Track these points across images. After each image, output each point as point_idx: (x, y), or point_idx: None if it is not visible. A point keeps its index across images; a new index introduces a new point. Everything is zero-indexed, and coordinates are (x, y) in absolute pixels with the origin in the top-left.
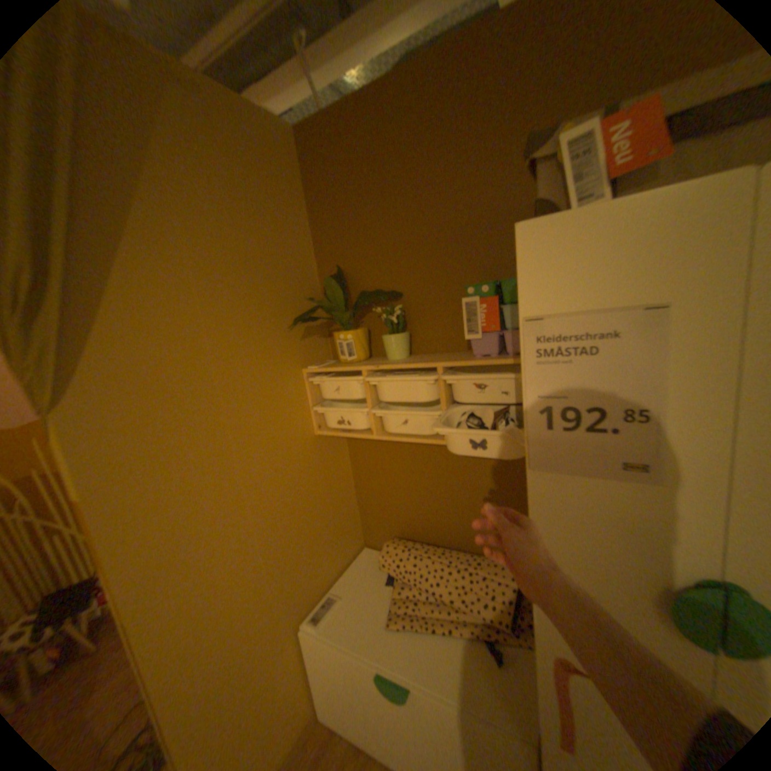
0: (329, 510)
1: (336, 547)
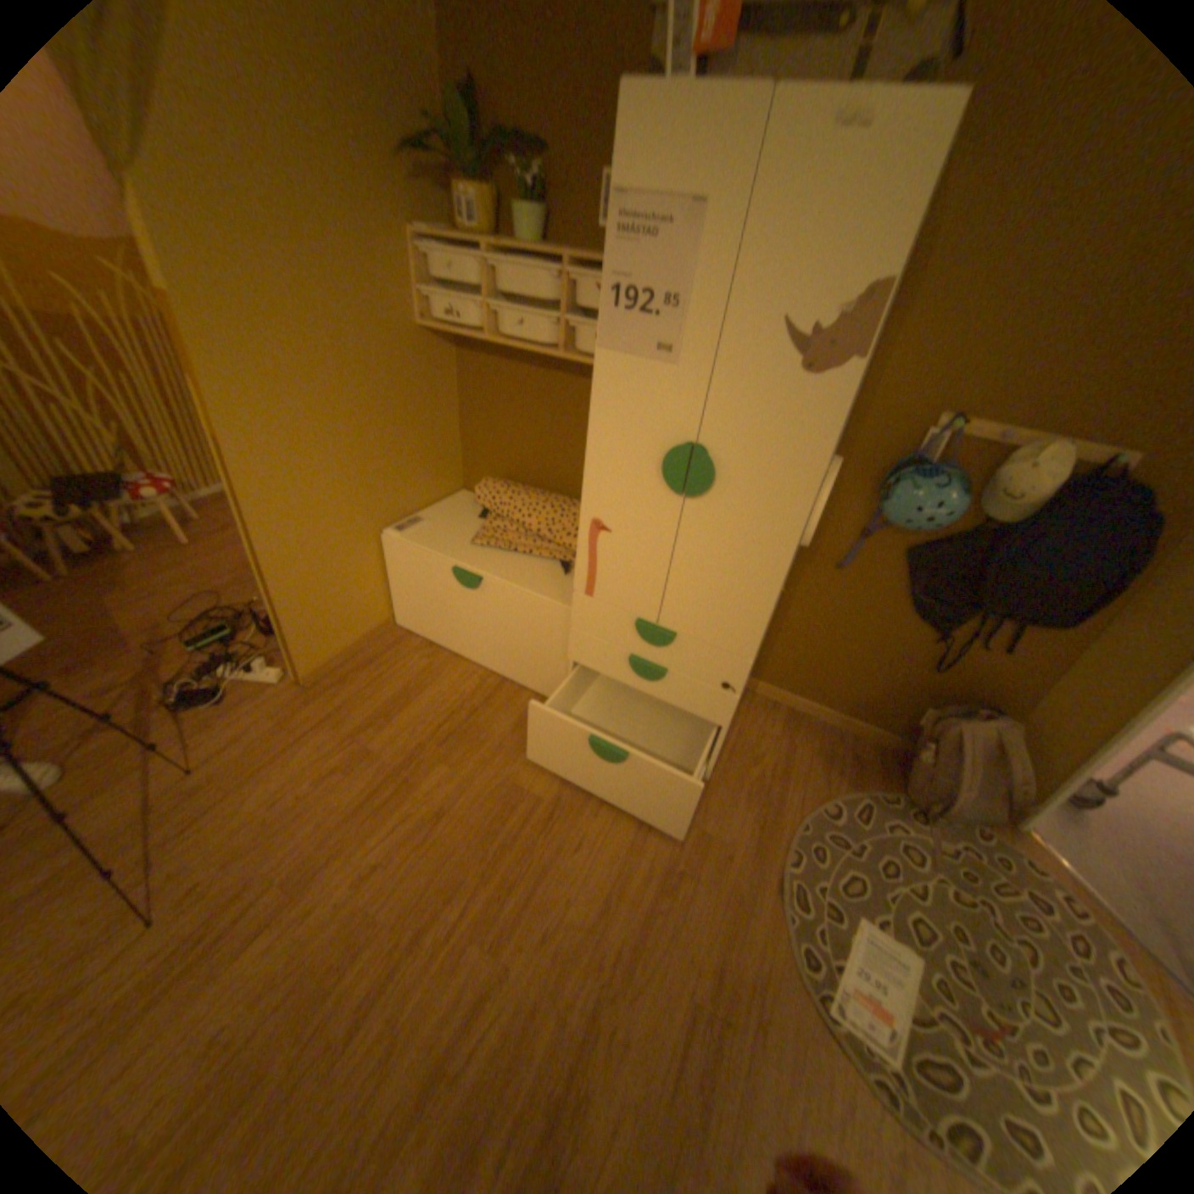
0: (425, 429)
1: (429, 475)
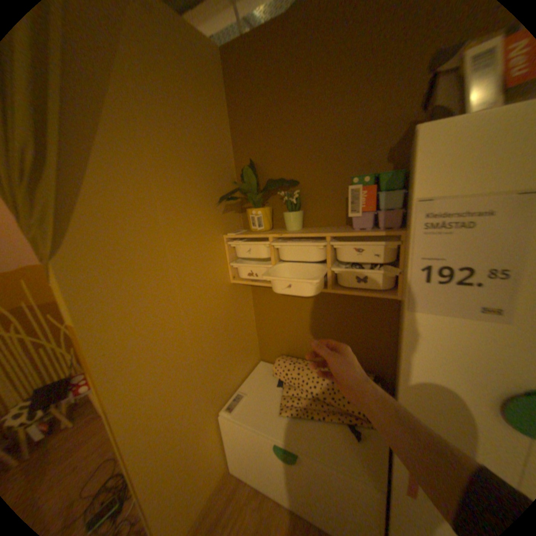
0: (238, 335)
1: (242, 360)
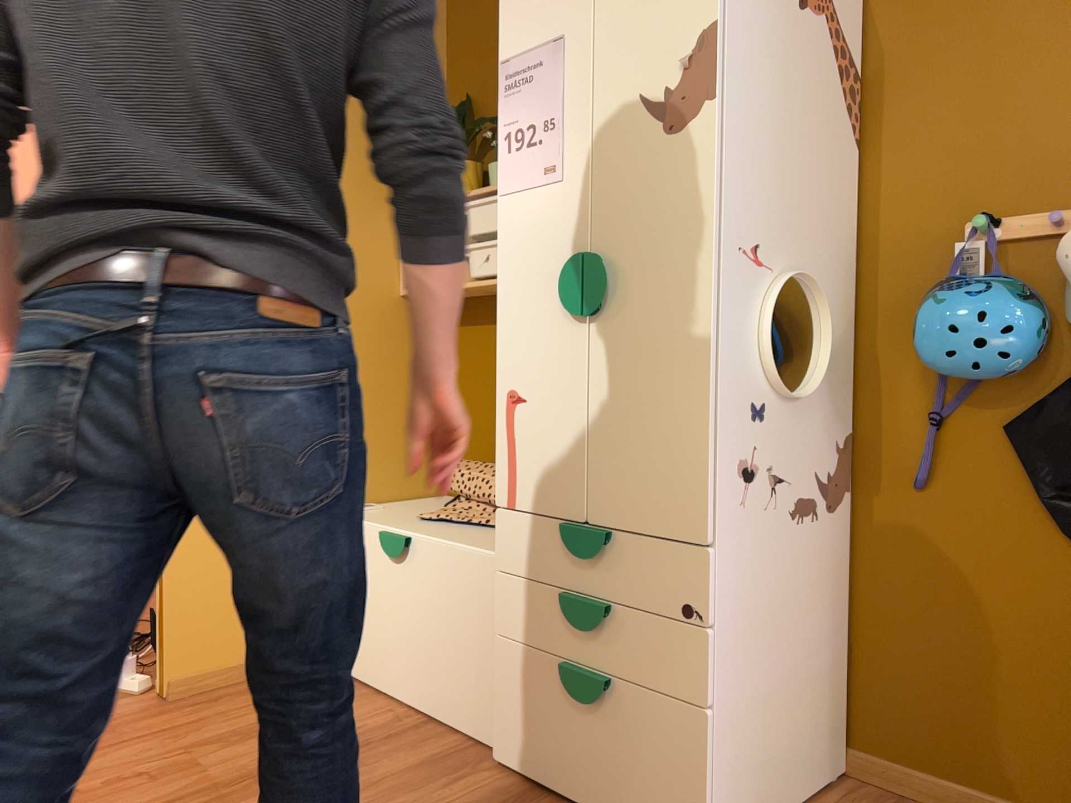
0: (397, 403)
1: (397, 460)
